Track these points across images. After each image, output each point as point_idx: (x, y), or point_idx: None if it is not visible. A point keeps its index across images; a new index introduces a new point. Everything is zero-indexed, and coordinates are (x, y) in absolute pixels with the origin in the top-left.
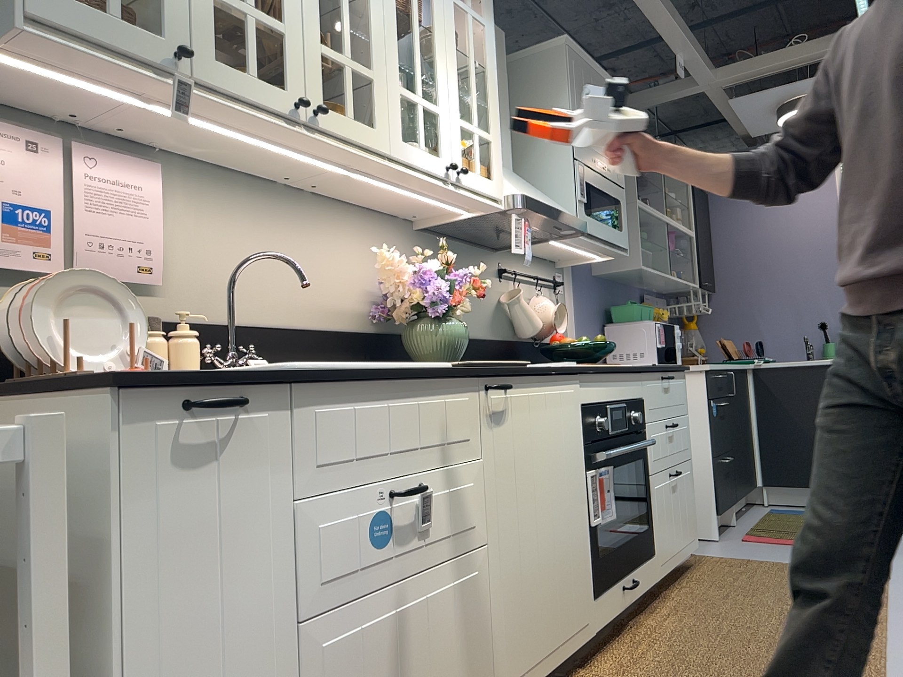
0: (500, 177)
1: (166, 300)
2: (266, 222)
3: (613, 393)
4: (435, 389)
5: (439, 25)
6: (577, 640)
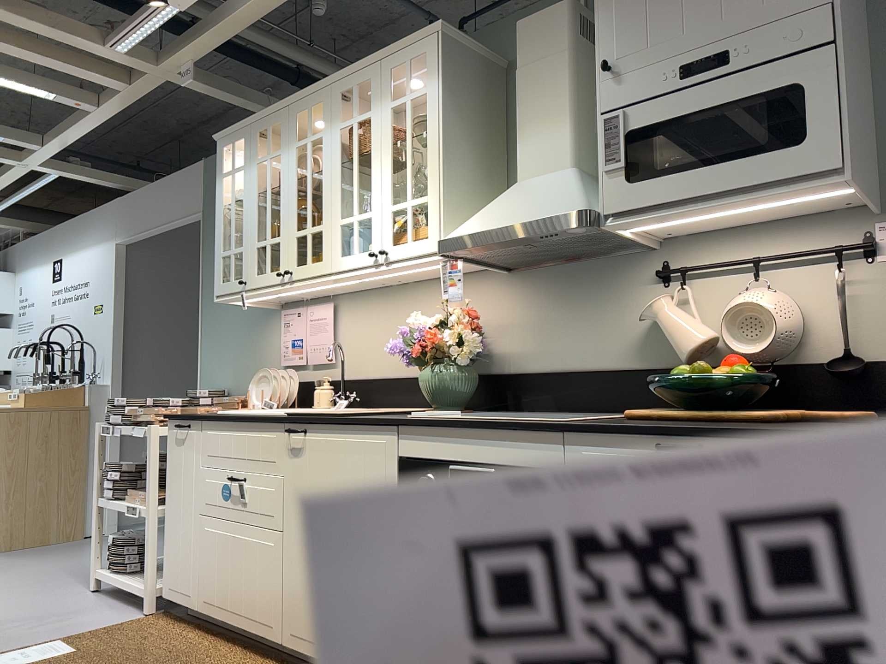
0: (434, 229)
1: (339, 369)
2: (384, 312)
3: (468, 453)
4: (256, 427)
5: (374, 143)
6: None
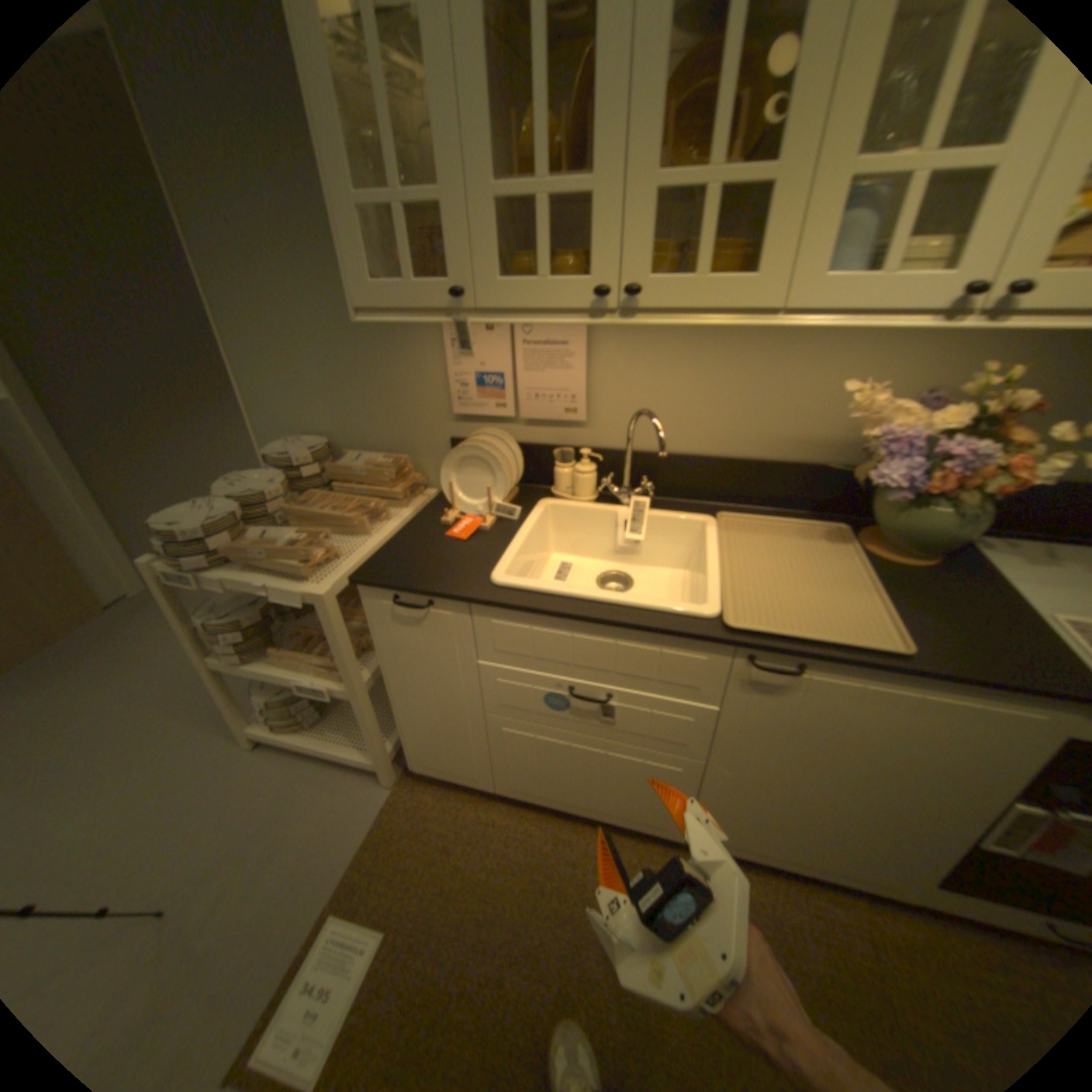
0: None
1: (594, 430)
2: (715, 345)
3: None
4: (649, 639)
5: None
6: (864, 887)
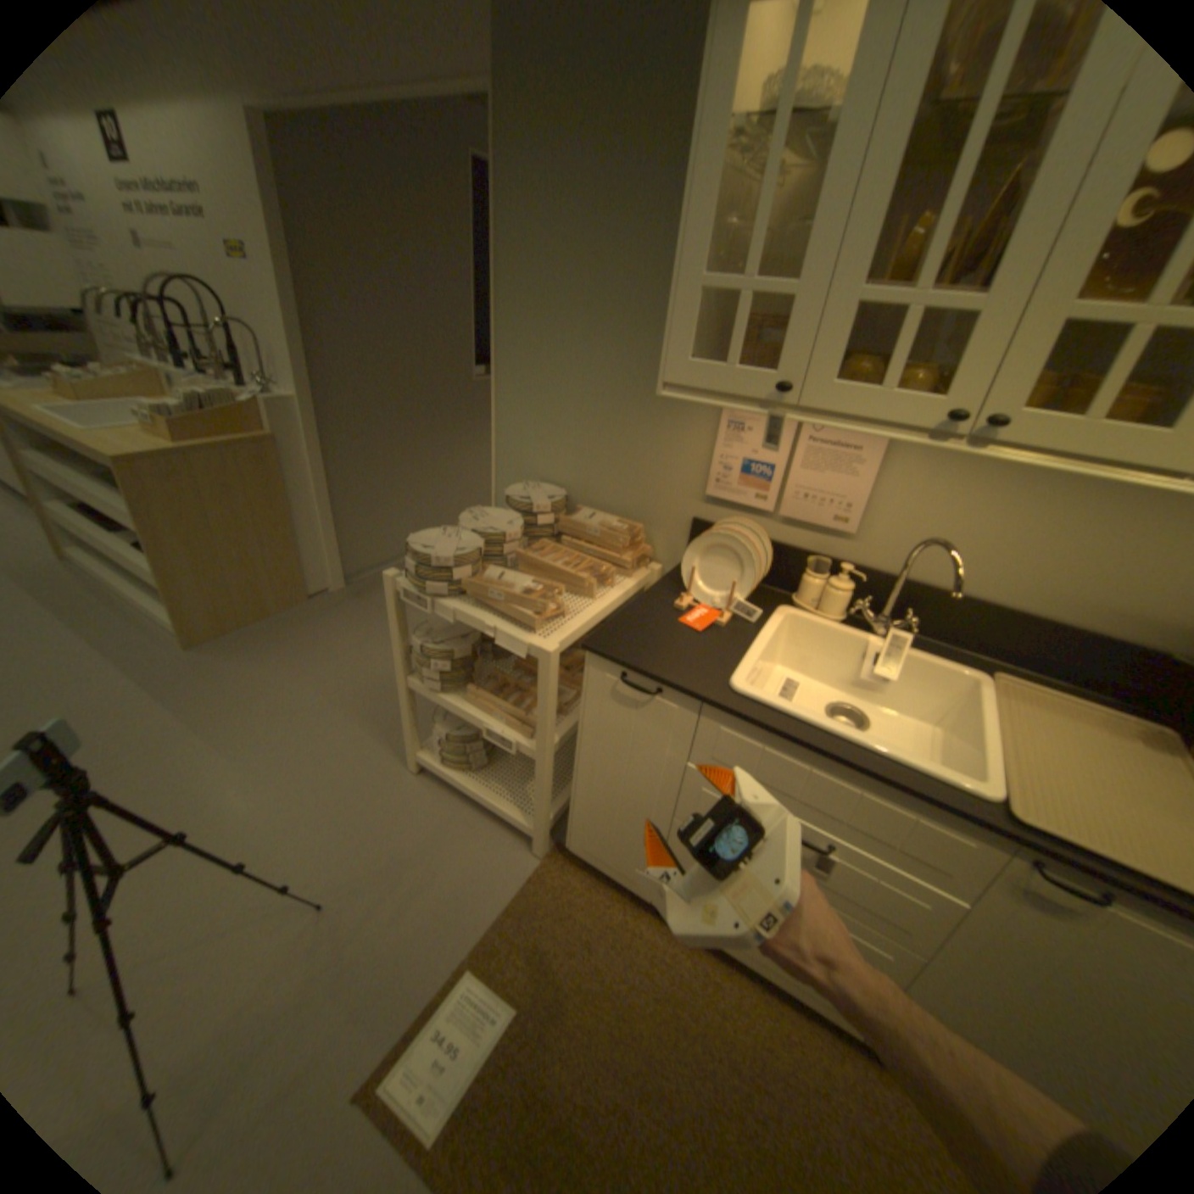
0: None
1: (860, 545)
2: (1046, 484)
3: None
4: (907, 802)
5: None
6: None
